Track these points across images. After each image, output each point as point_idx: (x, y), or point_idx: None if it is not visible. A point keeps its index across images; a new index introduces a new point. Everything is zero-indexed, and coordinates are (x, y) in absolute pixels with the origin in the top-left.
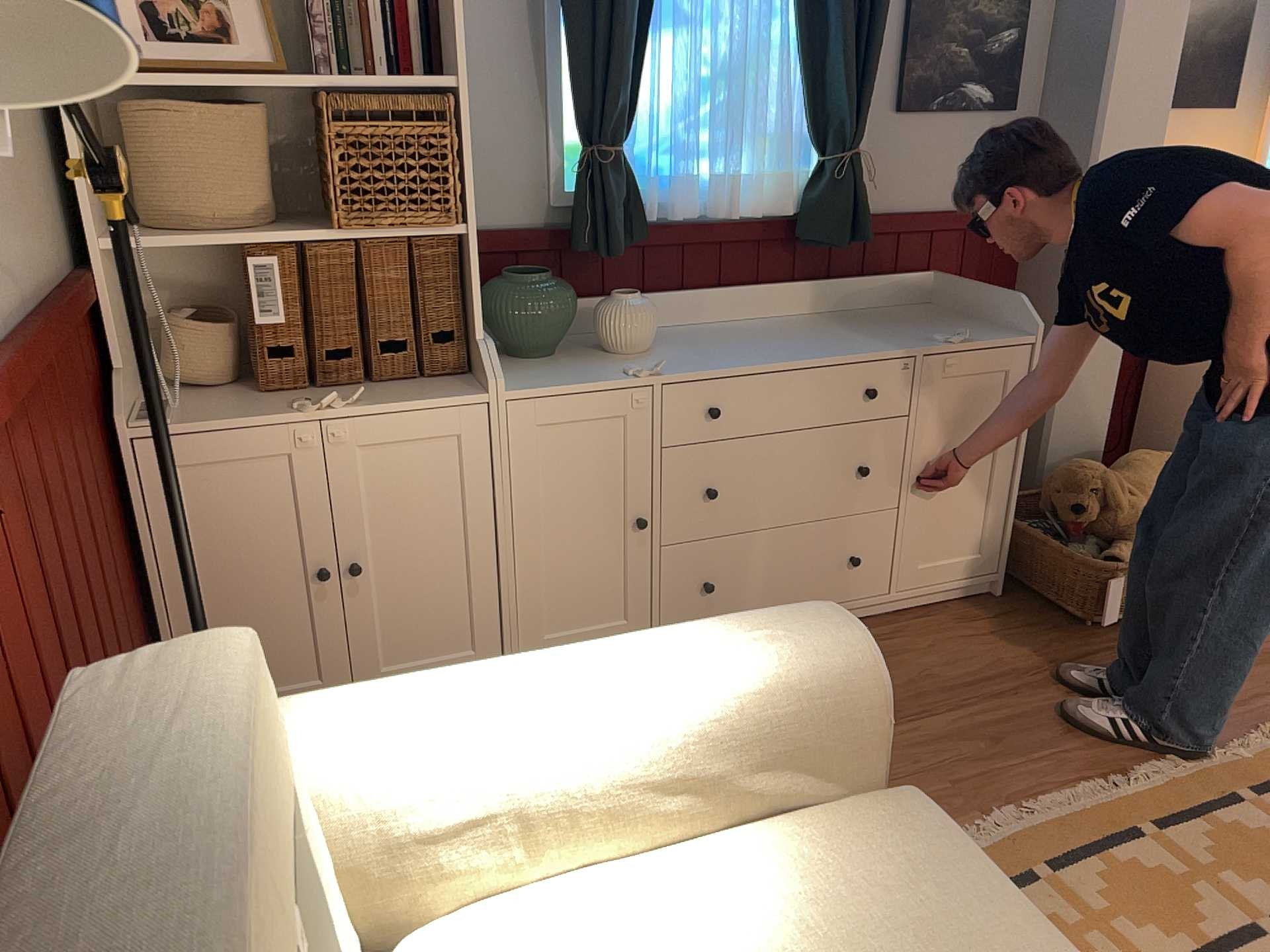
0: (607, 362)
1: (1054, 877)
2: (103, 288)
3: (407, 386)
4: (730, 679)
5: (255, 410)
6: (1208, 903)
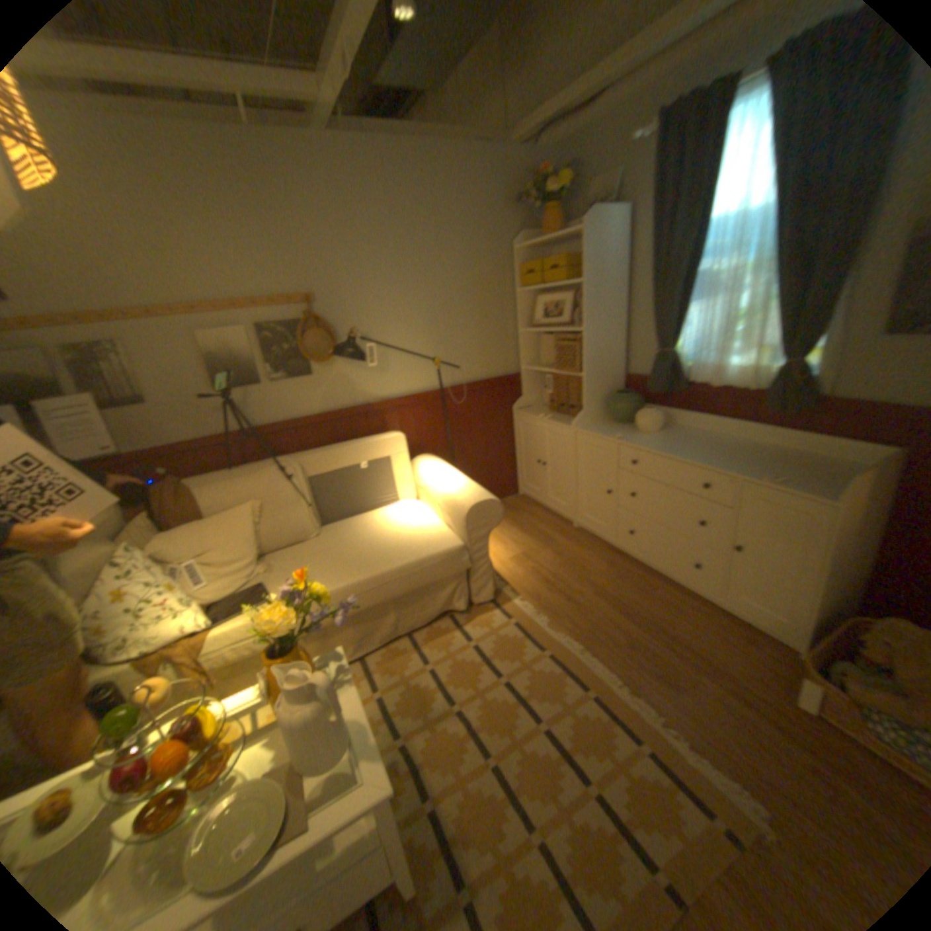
0: (625, 432)
1: (545, 658)
2: (521, 377)
3: (570, 419)
4: (451, 493)
5: (535, 414)
6: (550, 709)
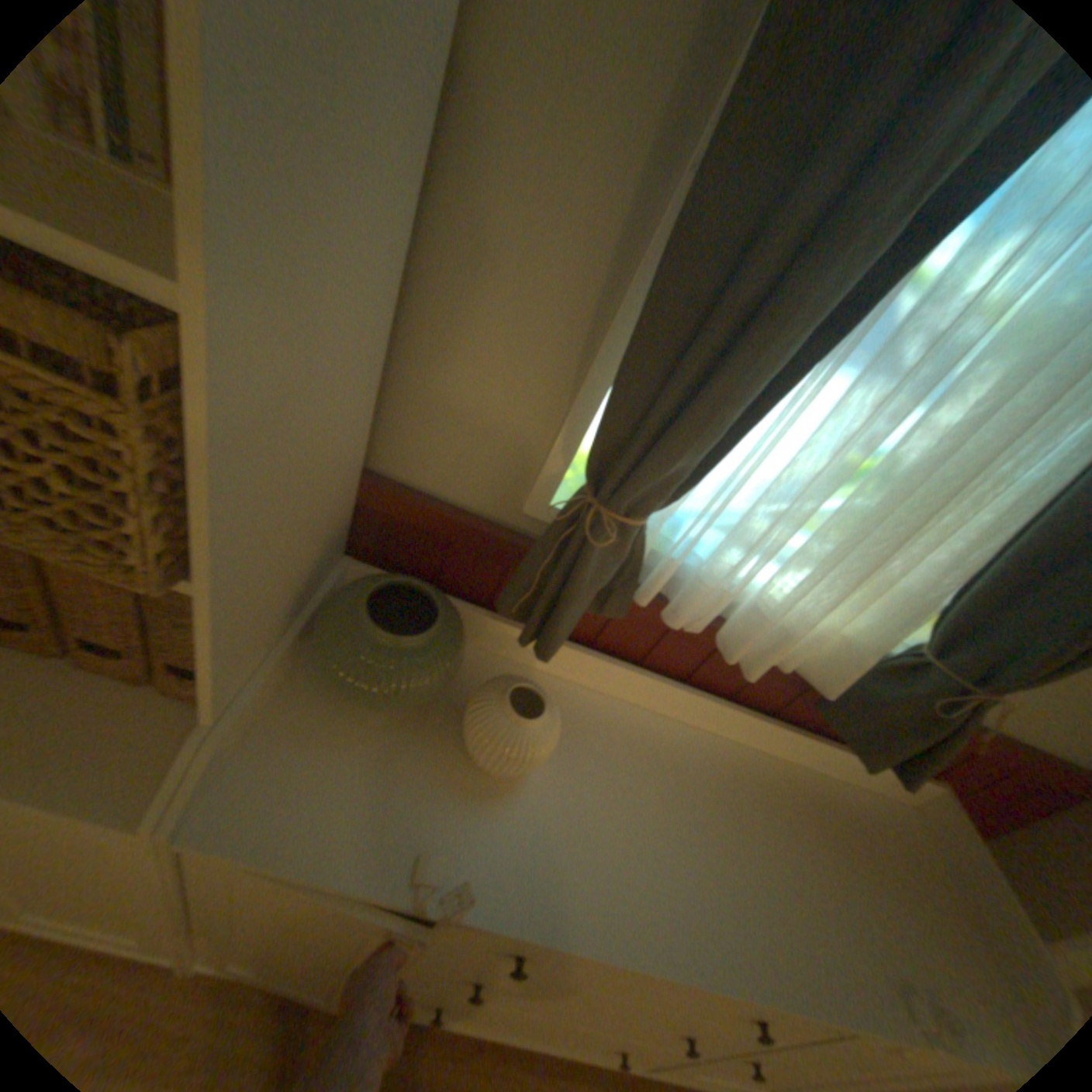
0: (444, 786)
1: None
2: None
3: (116, 703)
4: None
5: None
6: None
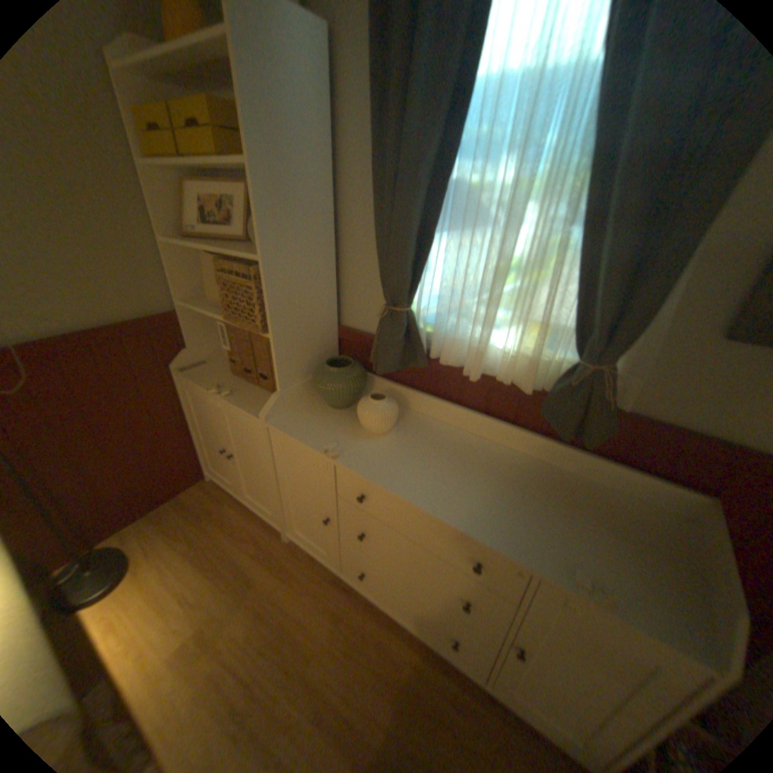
0: (346, 431)
1: None
2: (180, 317)
3: (263, 396)
4: None
5: (210, 380)
6: None
